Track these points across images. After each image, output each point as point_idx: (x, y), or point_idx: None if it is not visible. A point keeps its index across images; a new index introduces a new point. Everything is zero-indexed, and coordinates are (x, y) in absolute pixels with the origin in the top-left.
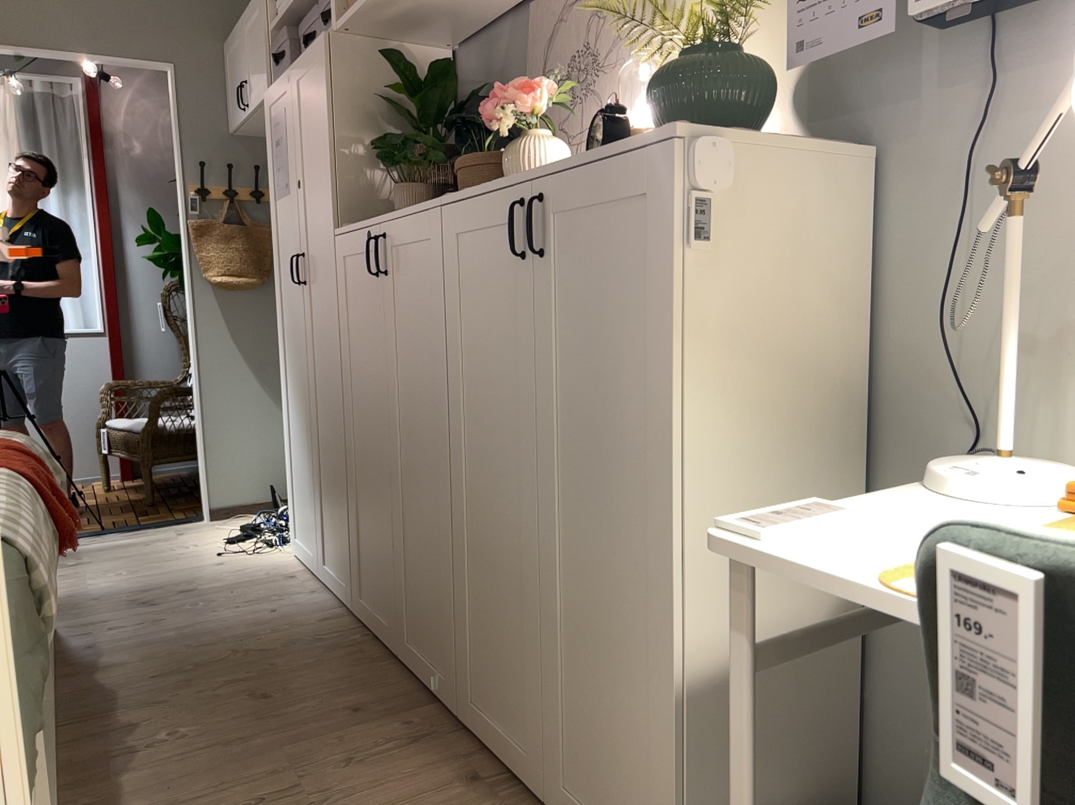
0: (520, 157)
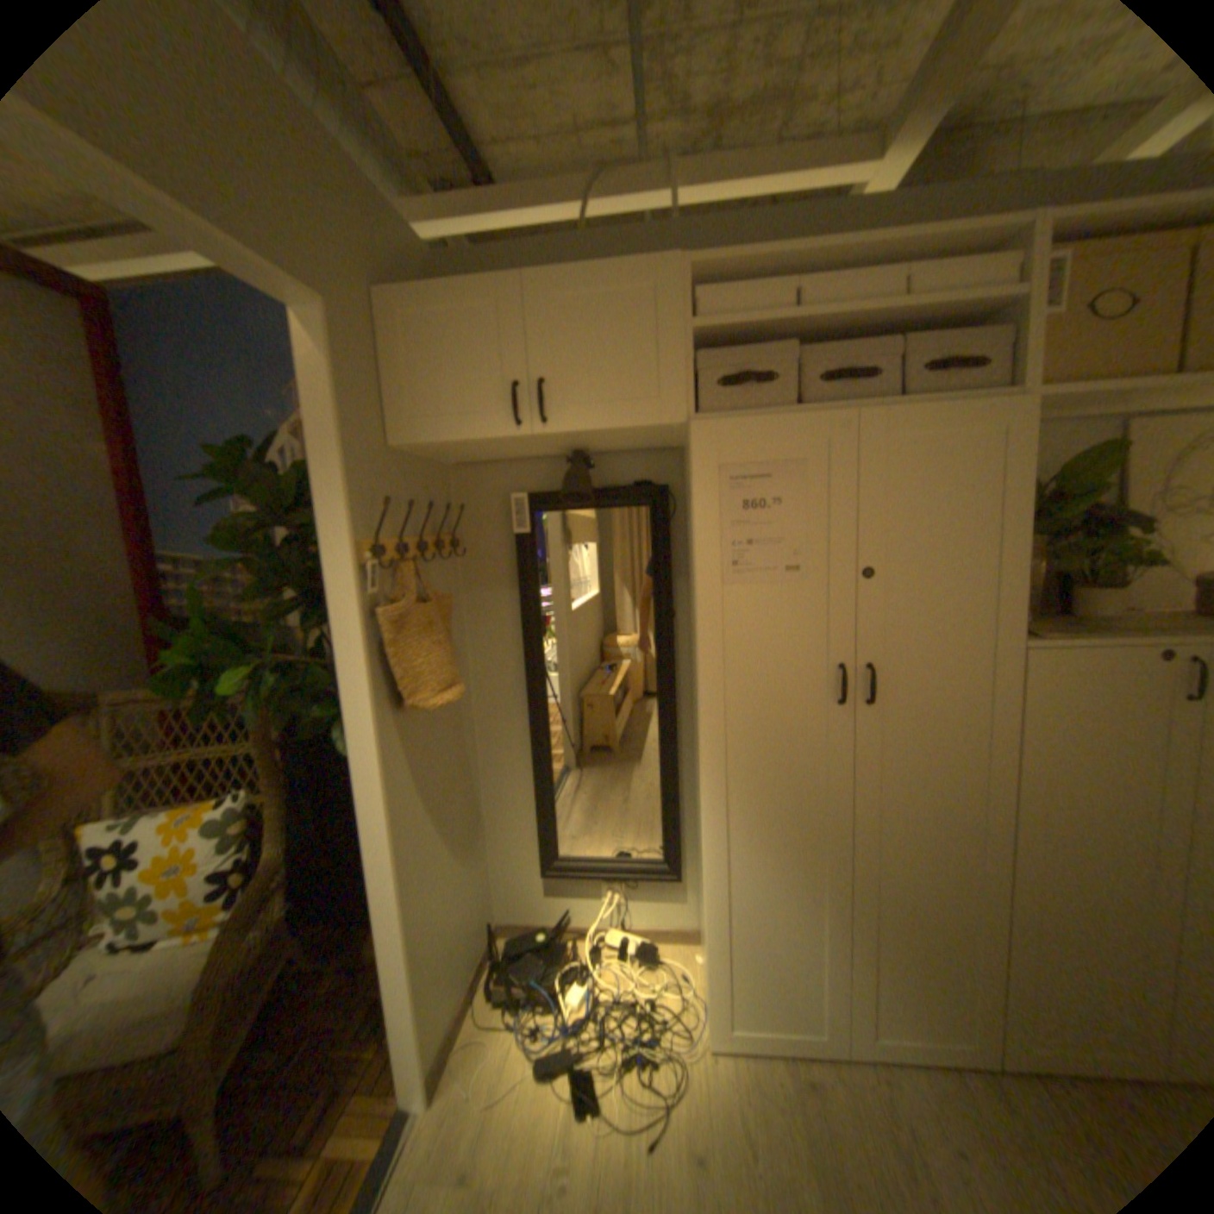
0: None
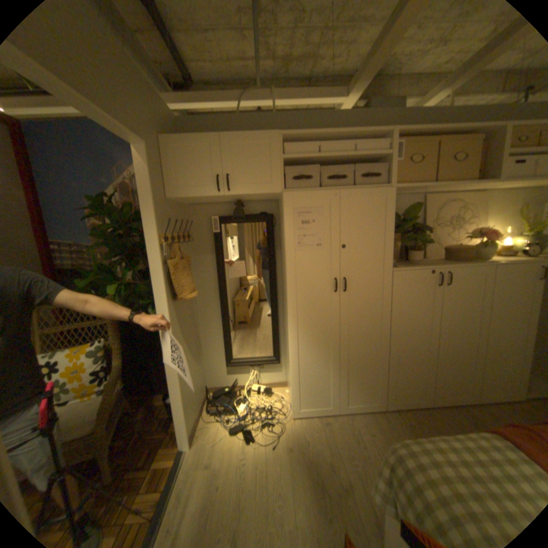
0: (495, 251)
